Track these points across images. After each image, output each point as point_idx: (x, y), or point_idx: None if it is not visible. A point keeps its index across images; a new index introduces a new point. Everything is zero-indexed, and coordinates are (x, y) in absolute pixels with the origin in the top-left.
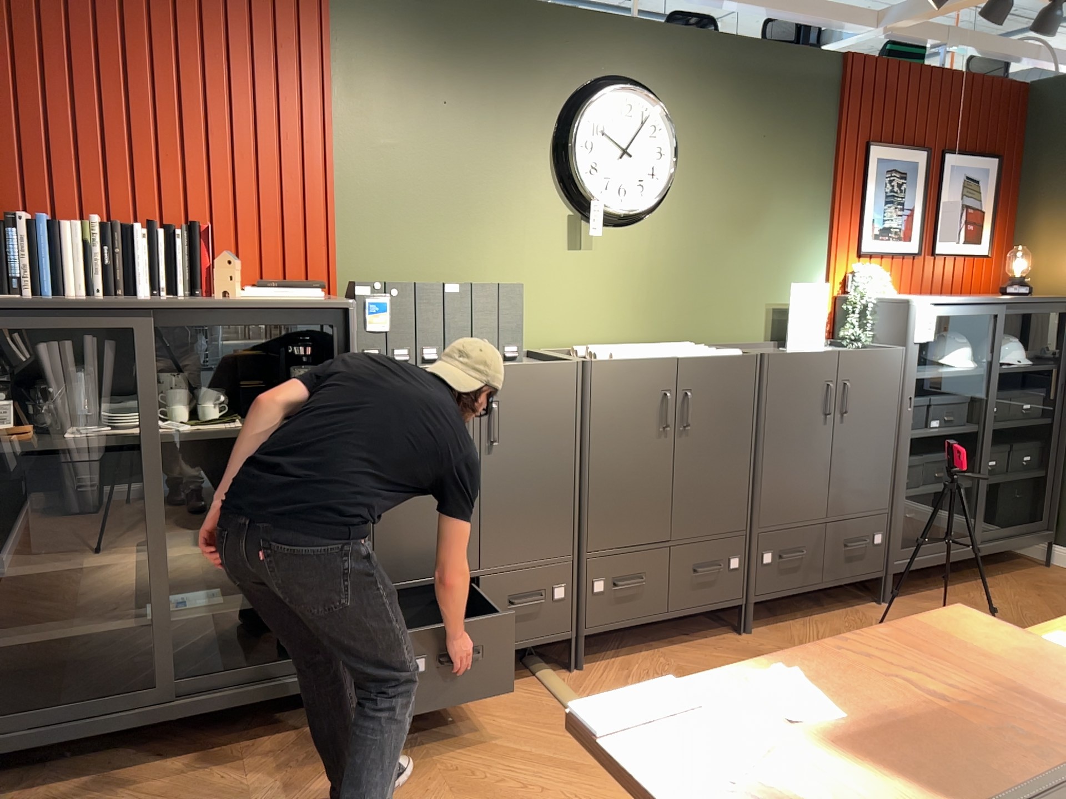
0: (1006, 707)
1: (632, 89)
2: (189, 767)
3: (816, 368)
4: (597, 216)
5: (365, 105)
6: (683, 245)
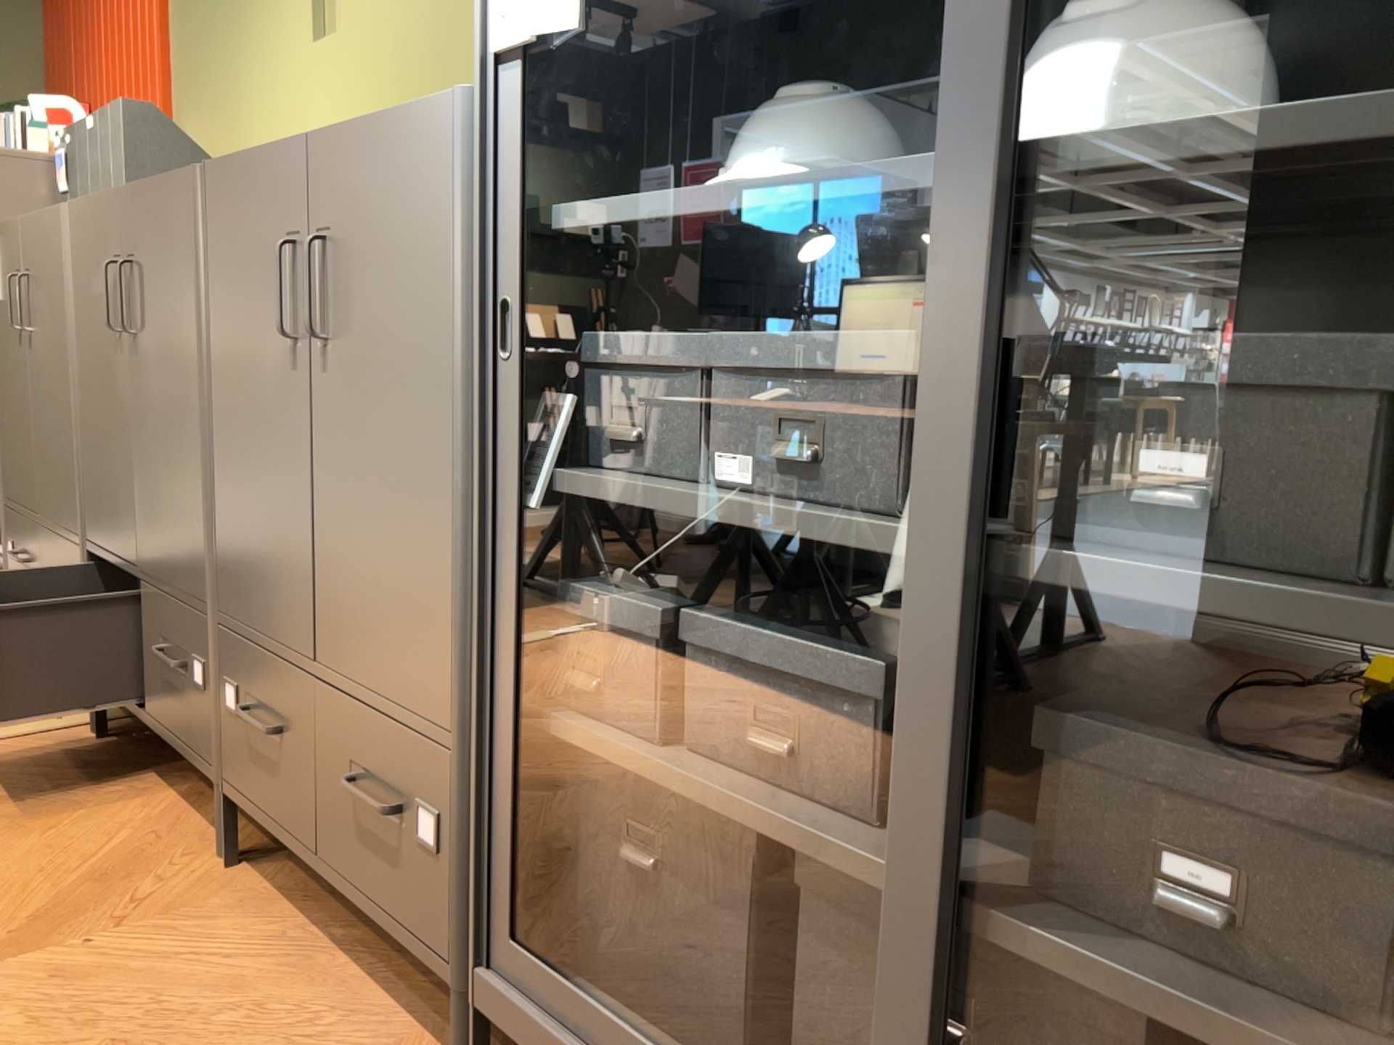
0: None
1: None
2: None
3: (269, 193)
4: None
5: None
6: None
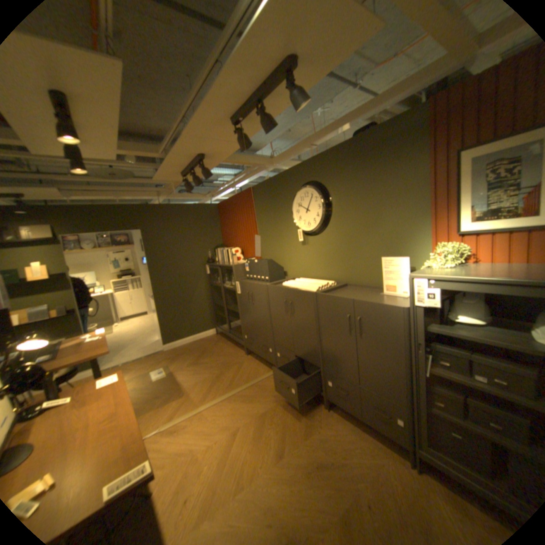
0: (76, 353)
1: (304, 187)
2: (228, 346)
3: (340, 305)
4: (300, 235)
5: (260, 215)
6: (339, 240)
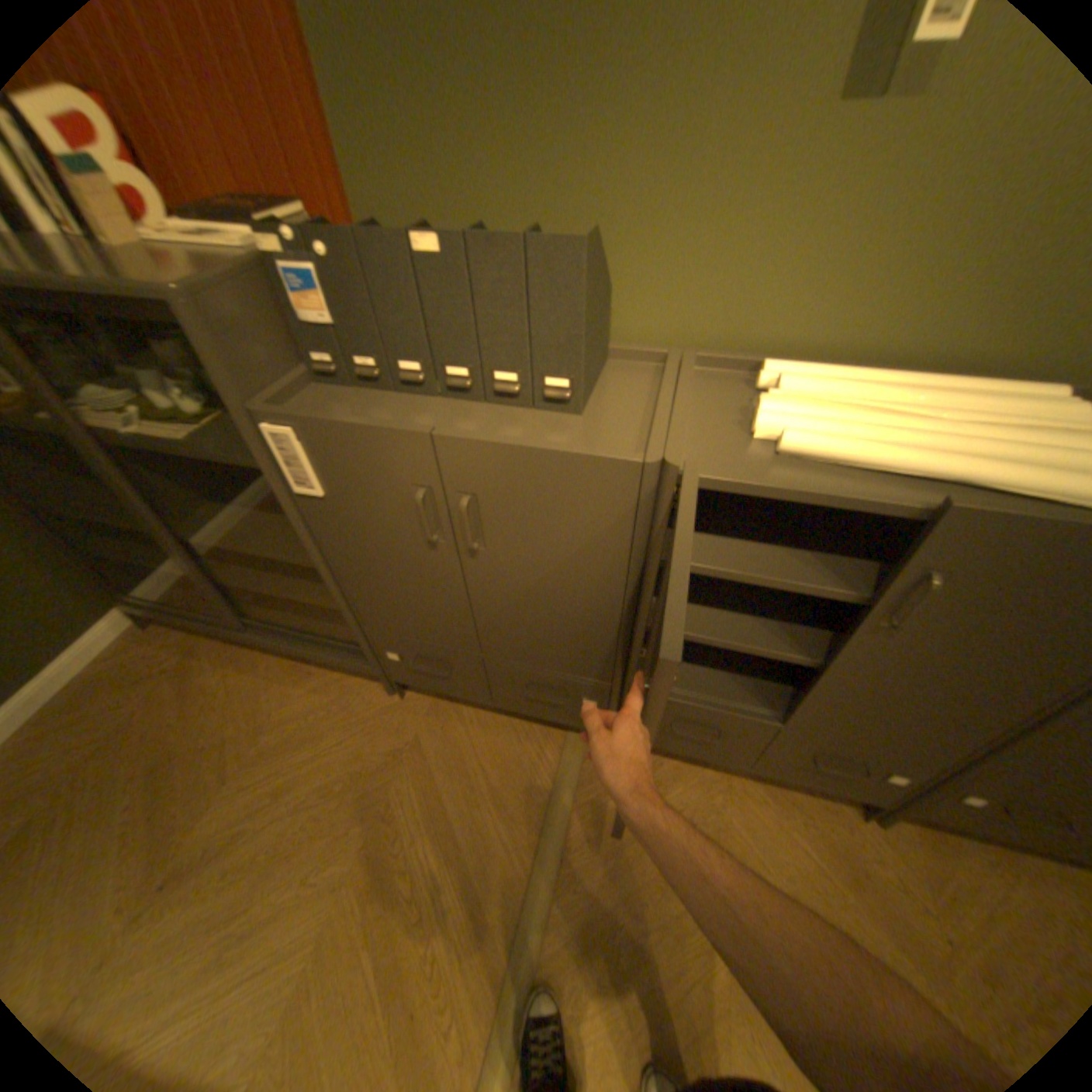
0: None
1: None
2: (268, 674)
3: None
4: None
5: None
6: None
